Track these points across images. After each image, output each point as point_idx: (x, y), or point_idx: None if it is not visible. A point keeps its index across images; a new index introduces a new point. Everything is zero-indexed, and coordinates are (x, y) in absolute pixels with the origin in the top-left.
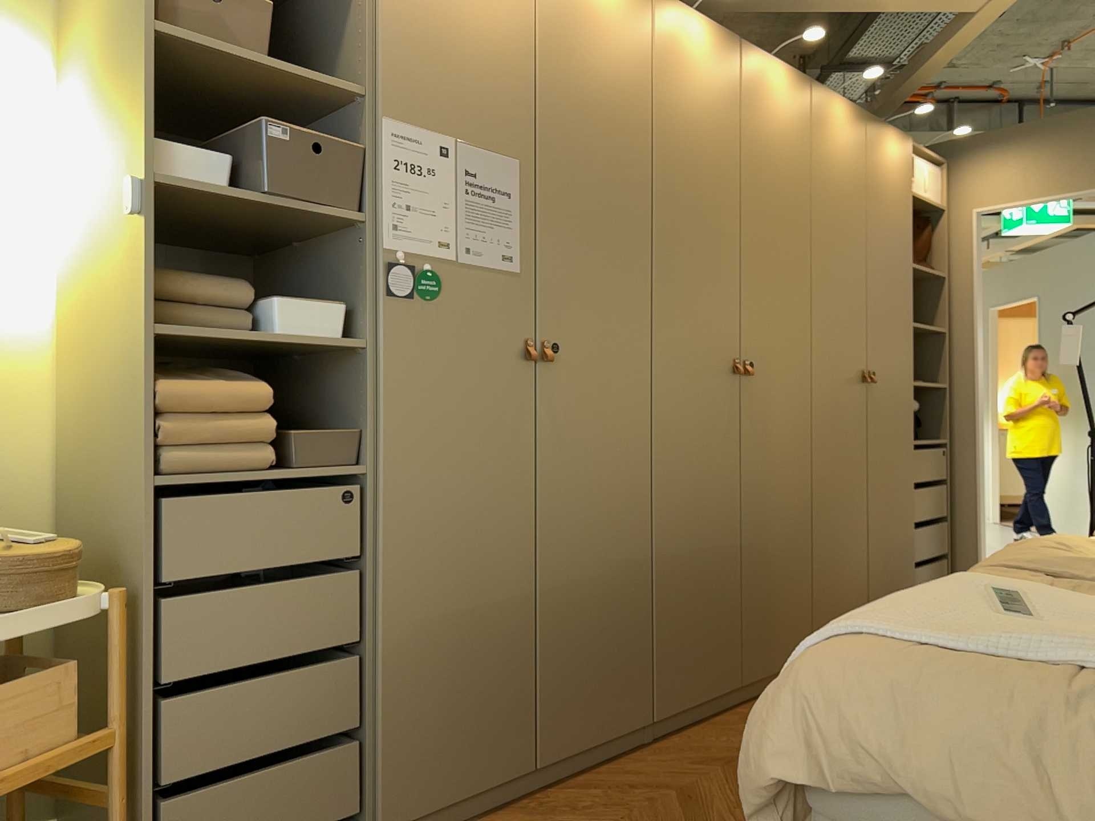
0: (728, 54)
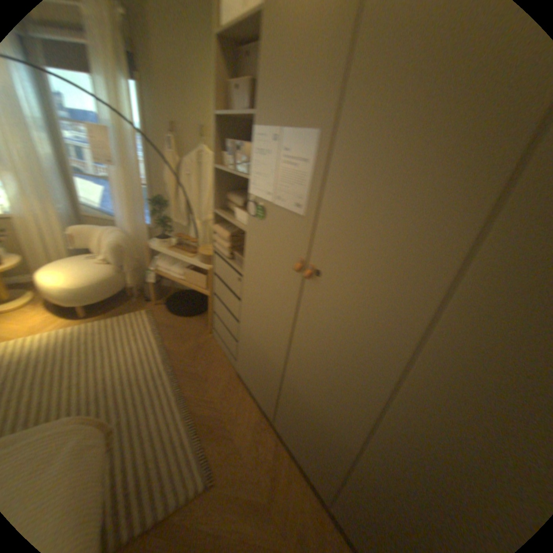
0: None
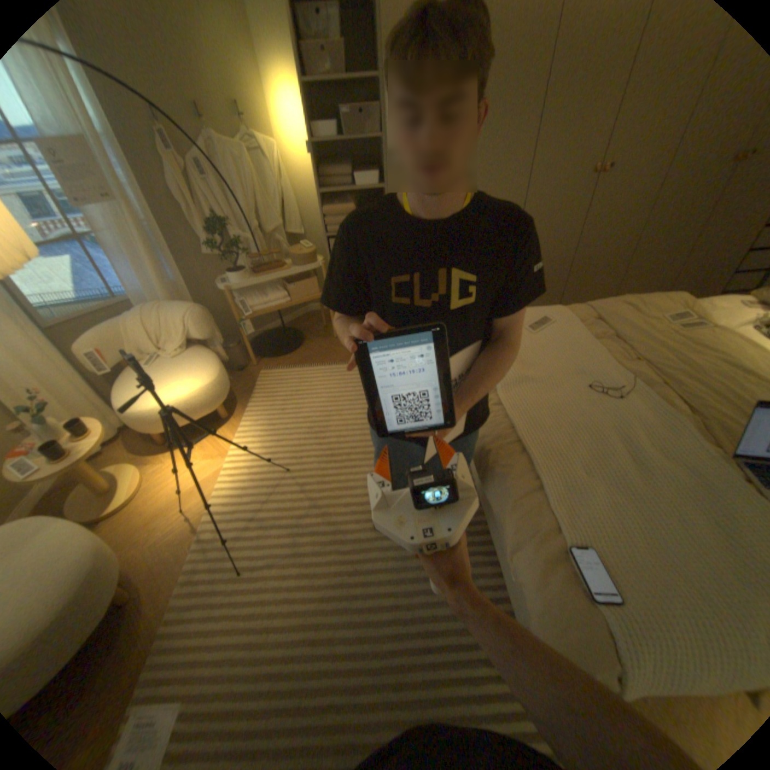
0: None
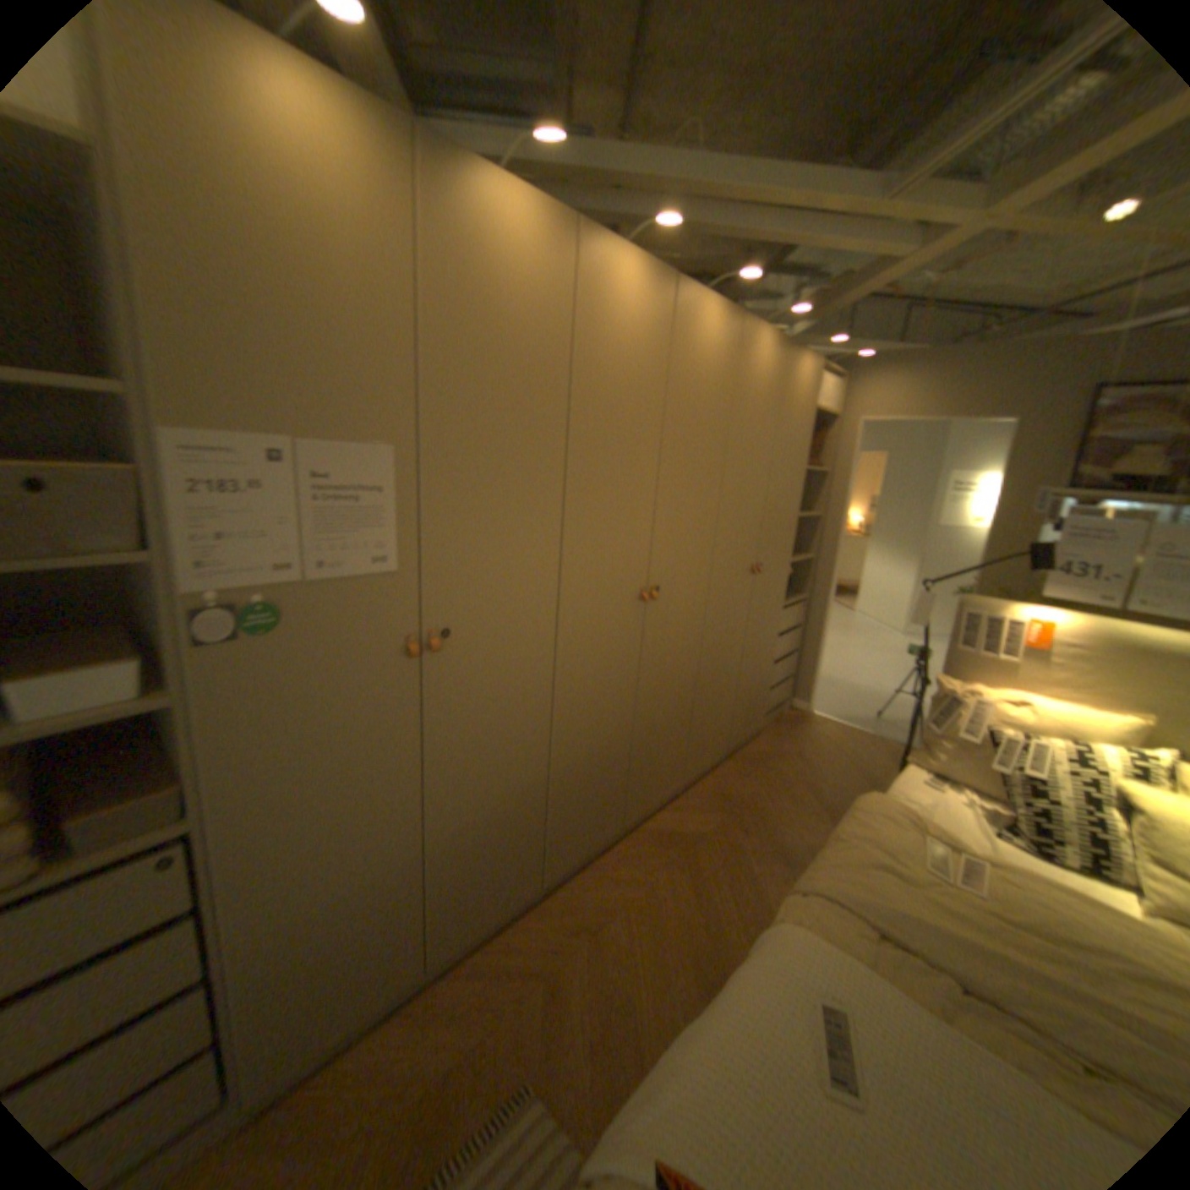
0: (664, 291)
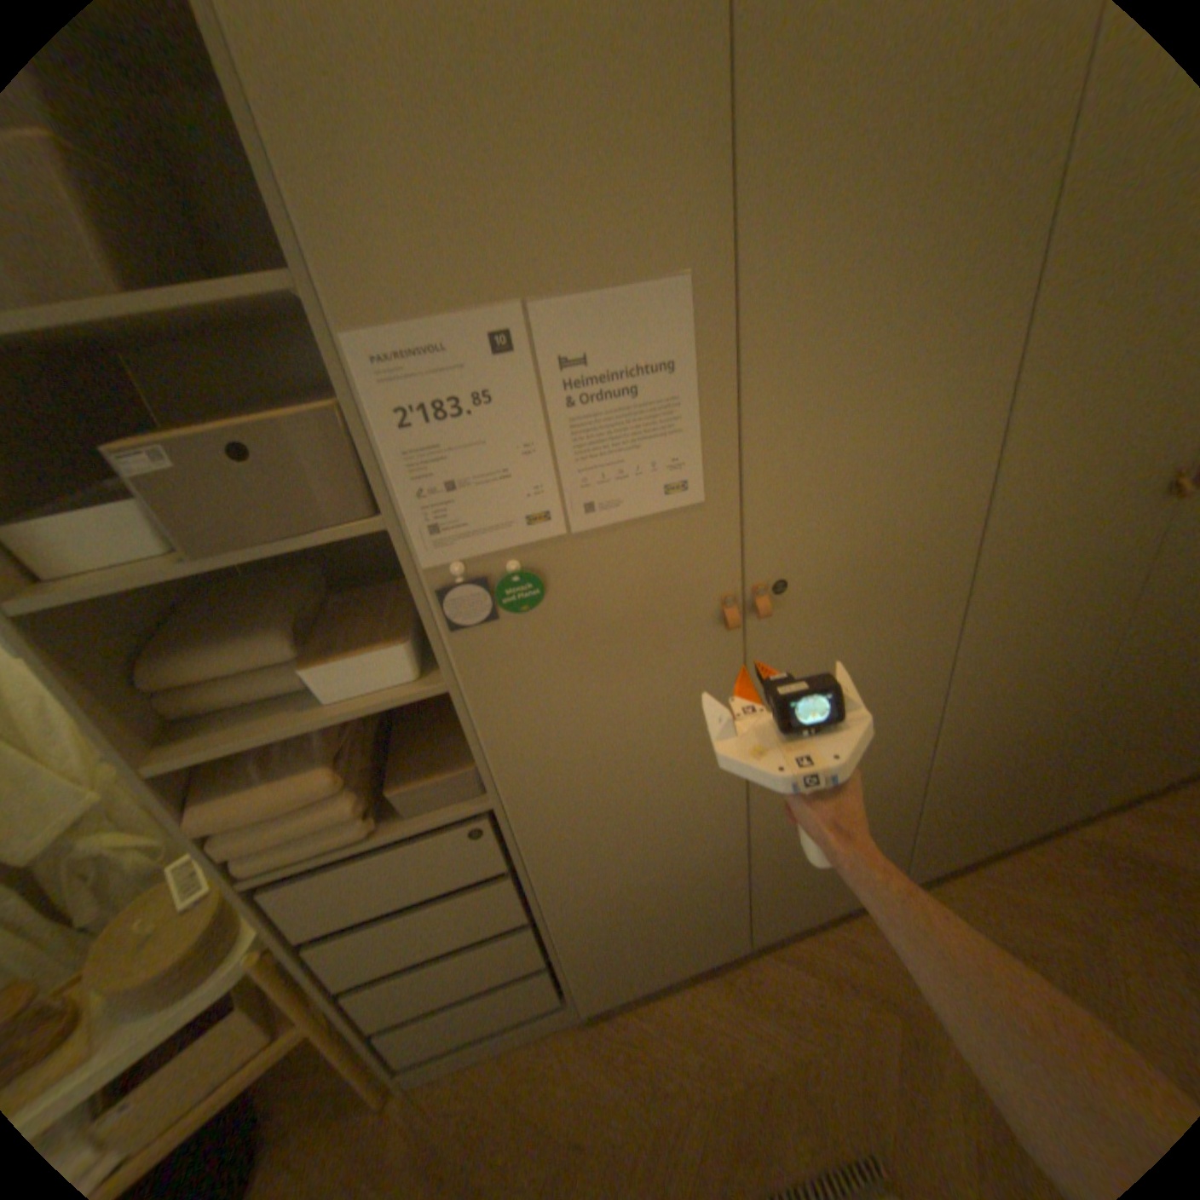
0: None
